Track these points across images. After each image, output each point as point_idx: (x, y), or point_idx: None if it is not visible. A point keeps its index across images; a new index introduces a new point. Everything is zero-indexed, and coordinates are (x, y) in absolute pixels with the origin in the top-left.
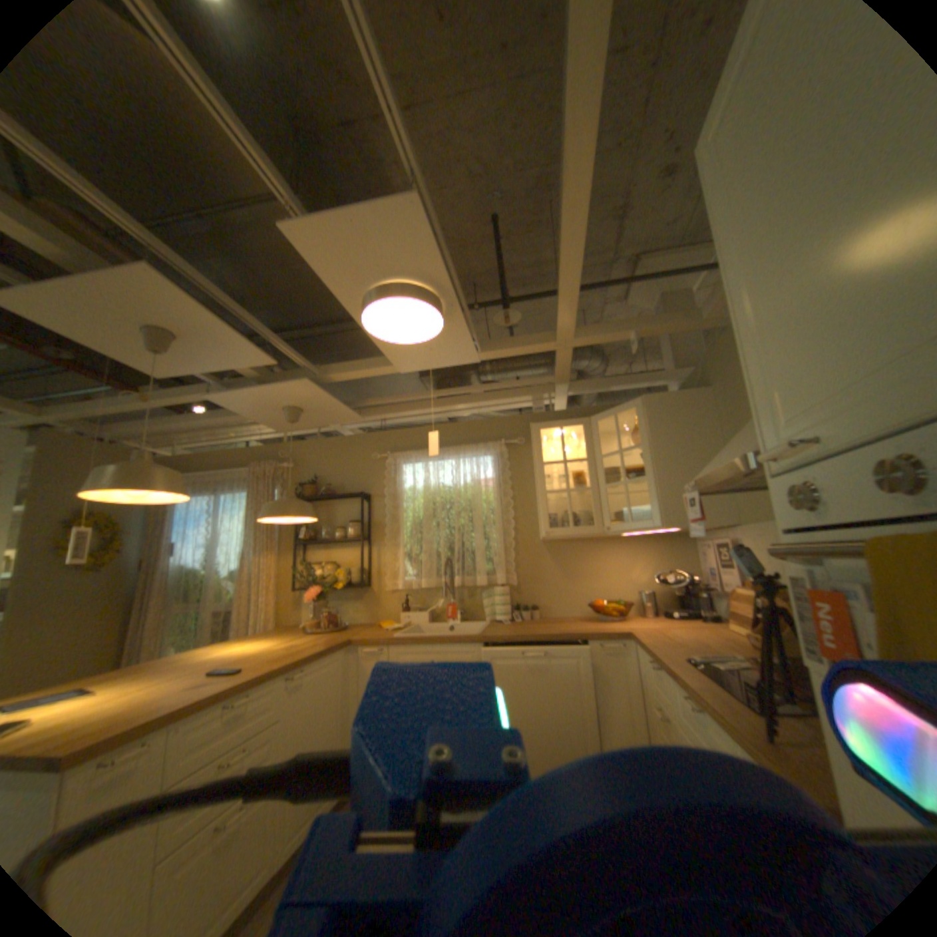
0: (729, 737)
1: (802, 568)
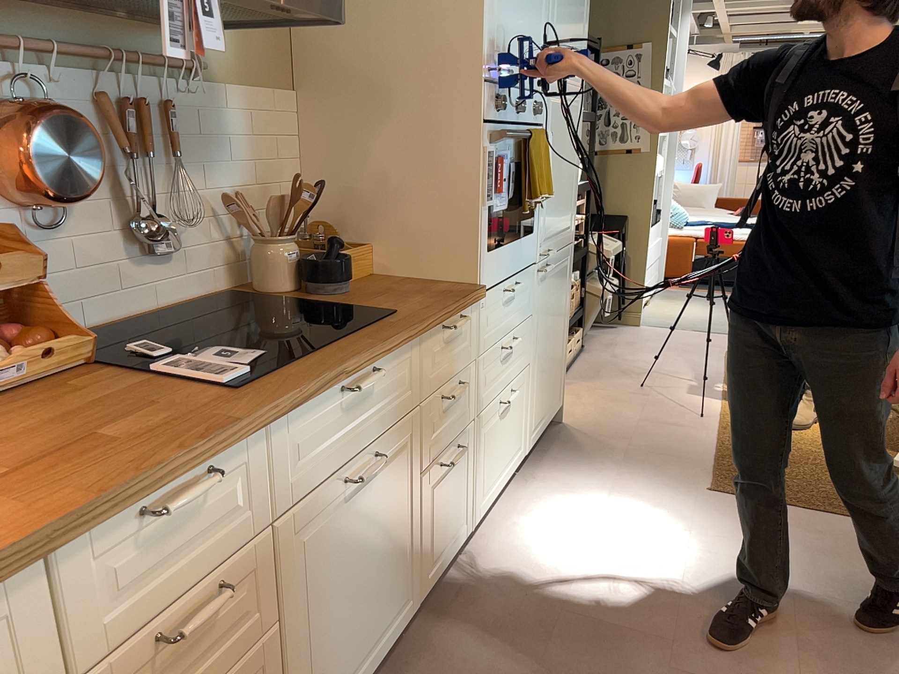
0: (416, 341)
1: (491, 148)
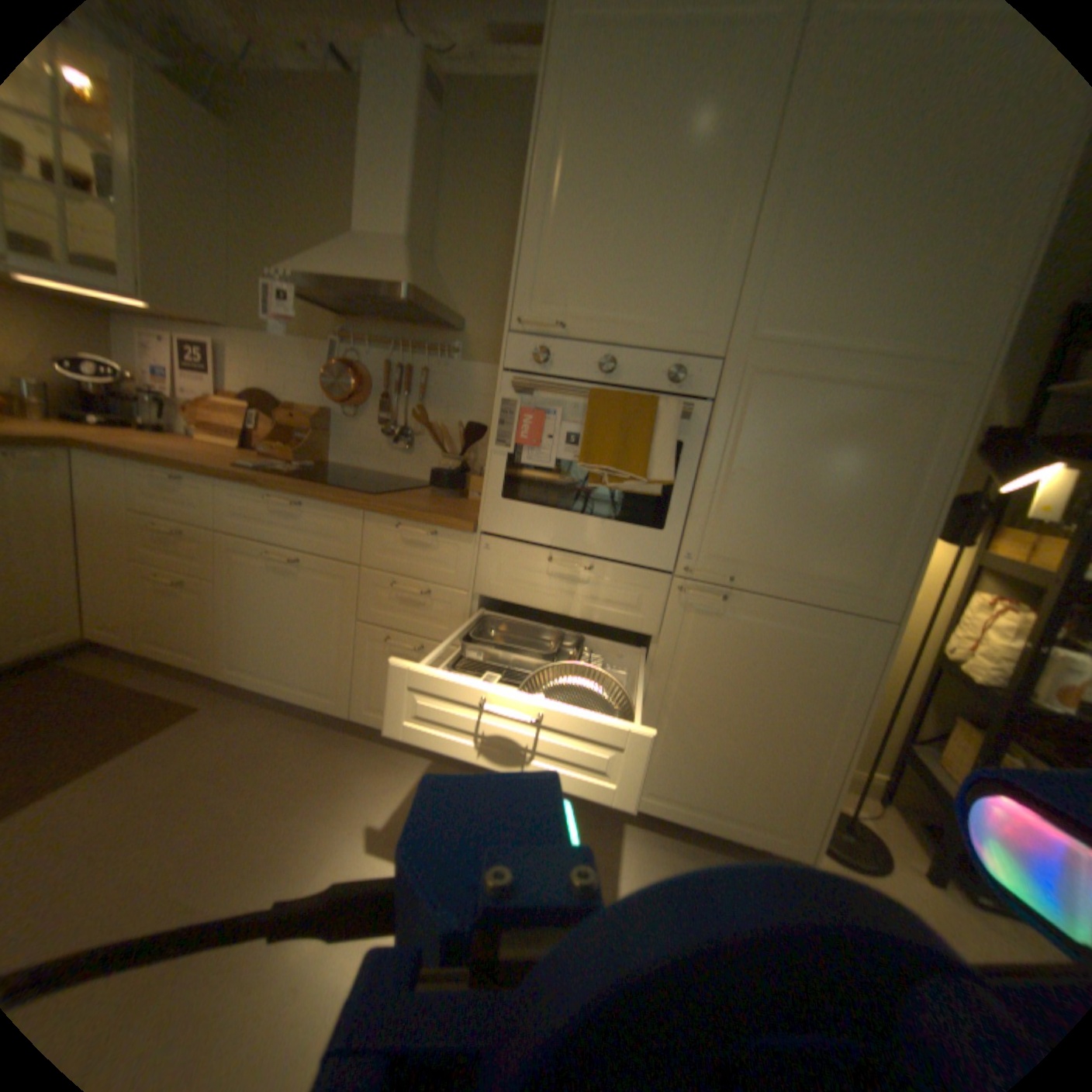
0: (350, 512)
1: (514, 393)
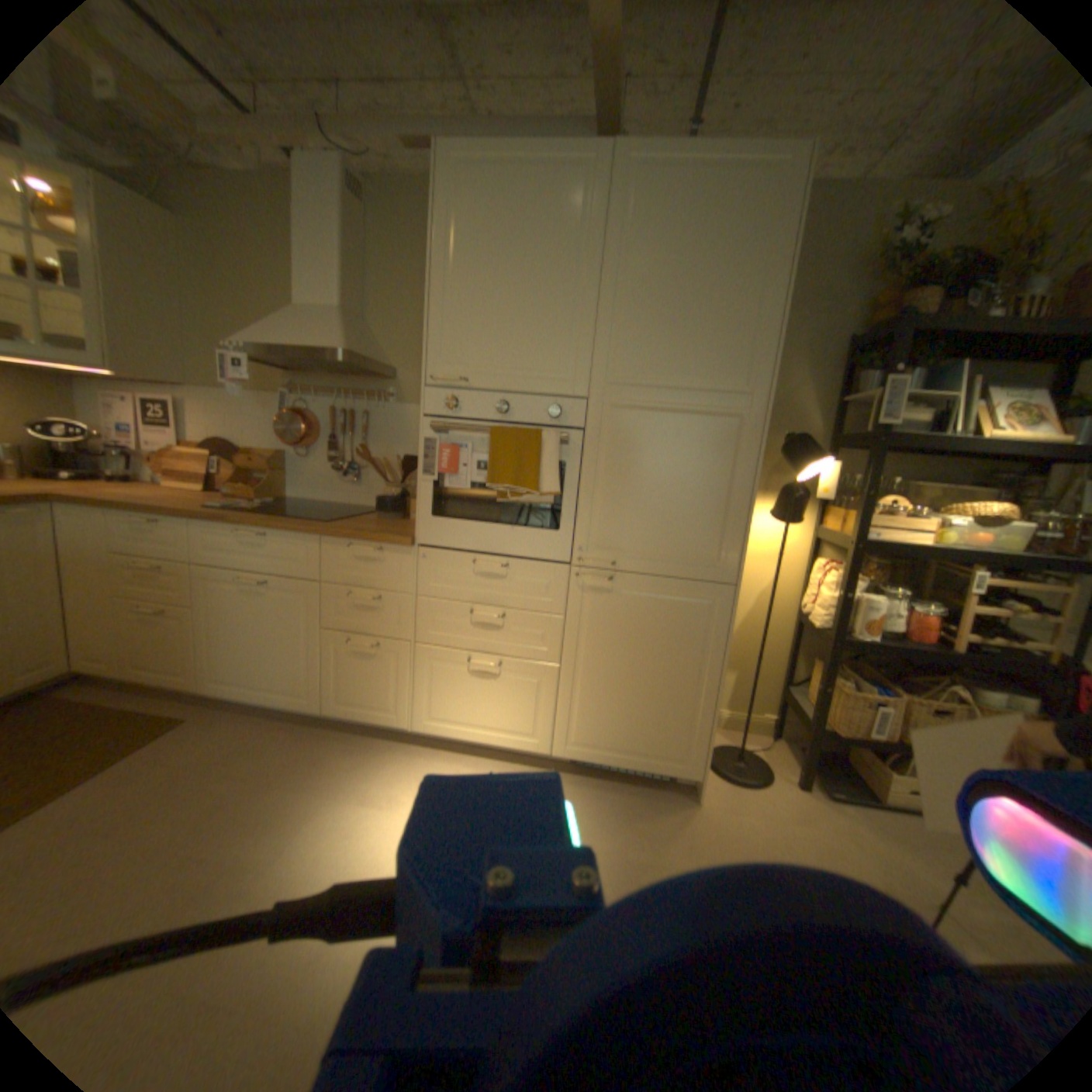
0: (308, 539)
1: (432, 435)
